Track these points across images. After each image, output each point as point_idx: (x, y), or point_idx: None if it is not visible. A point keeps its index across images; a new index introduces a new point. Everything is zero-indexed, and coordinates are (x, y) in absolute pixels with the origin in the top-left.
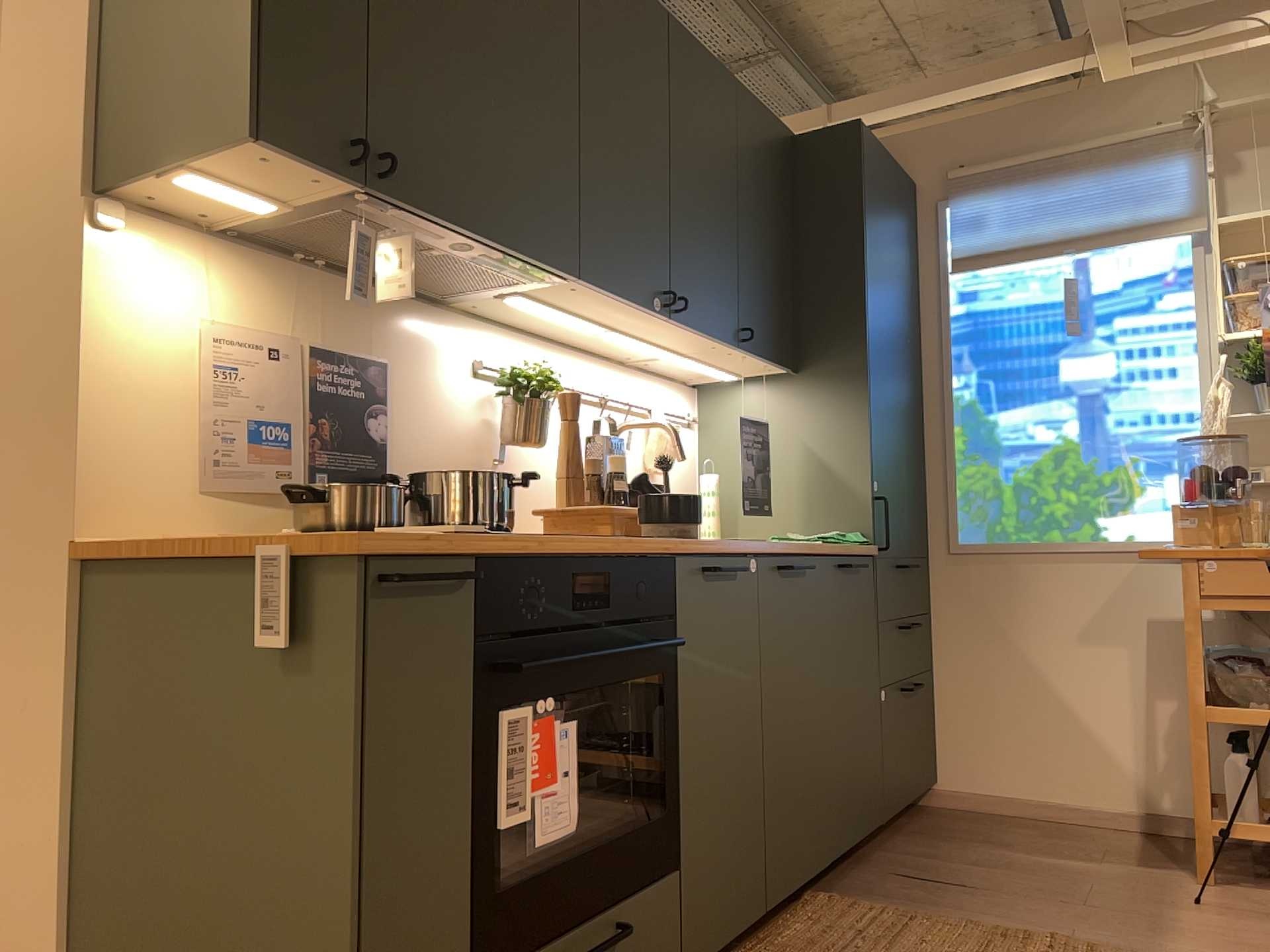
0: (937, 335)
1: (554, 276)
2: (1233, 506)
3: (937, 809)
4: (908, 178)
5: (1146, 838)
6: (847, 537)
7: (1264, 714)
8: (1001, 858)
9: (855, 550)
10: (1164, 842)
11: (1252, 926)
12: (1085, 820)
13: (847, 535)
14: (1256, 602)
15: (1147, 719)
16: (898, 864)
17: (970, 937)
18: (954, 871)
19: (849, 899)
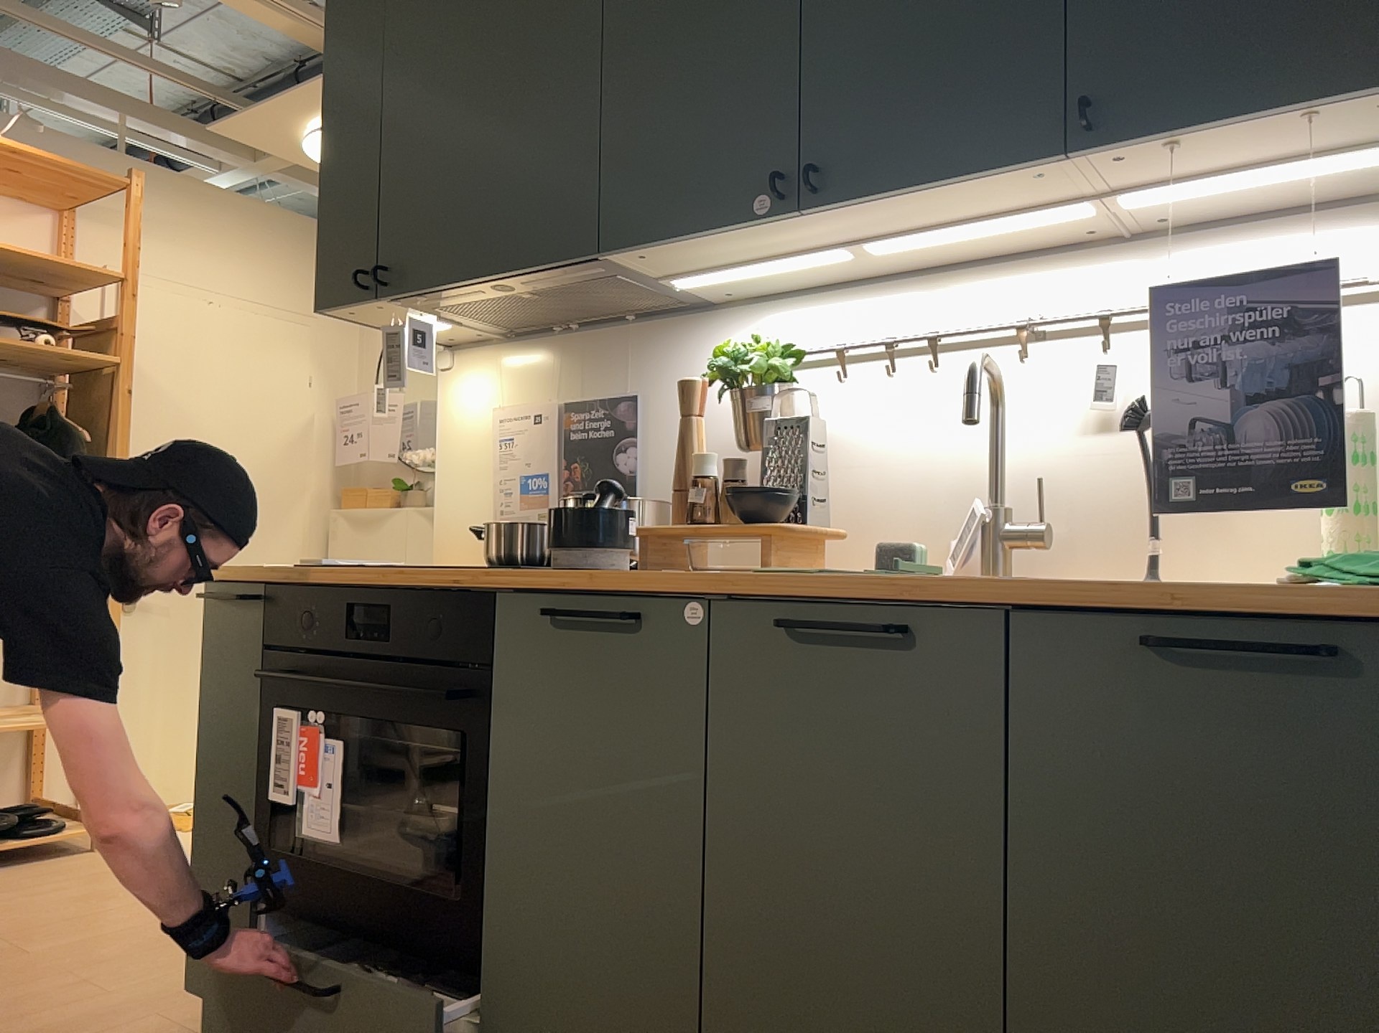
0: None
1: (608, 260)
2: None
3: None
4: None
5: None
6: None
7: None
8: None
9: (1318, 602)
10: None
11: None
12: None
13: None
14: None
15: None
16: None
17: None
18: None
19: None
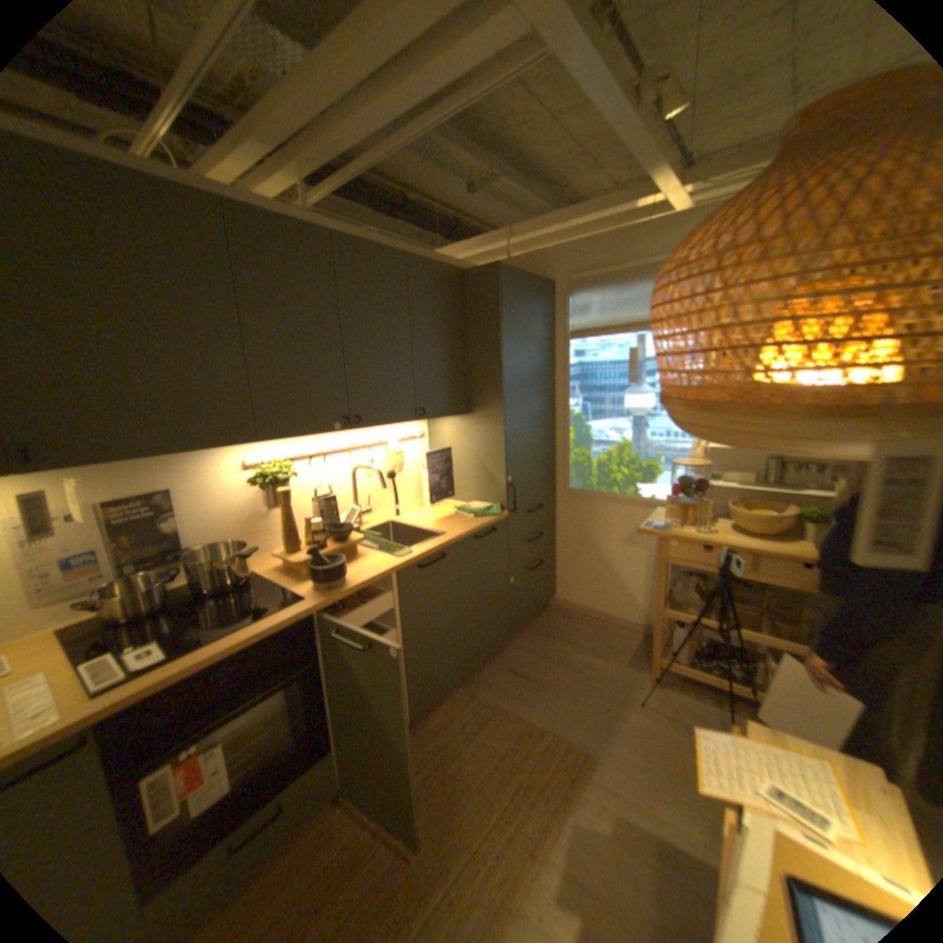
0: (562, 375)
1: (244, 443)
2: (700, 501)
3: (553, 608)
4: (551, 277)
5: (643, 641)
6: (488, 512)
7: (692, 620)
8: (563, 658)
9: (488, 522)
10: (650, 645)
11: (660, 731)
12: (618, 625)
13: (491, 507)
14: (696, 566)
15: (651, 586)
16: (511, 660)
17: (512, 737)
18: (535, 669)
19: (473, 693)
